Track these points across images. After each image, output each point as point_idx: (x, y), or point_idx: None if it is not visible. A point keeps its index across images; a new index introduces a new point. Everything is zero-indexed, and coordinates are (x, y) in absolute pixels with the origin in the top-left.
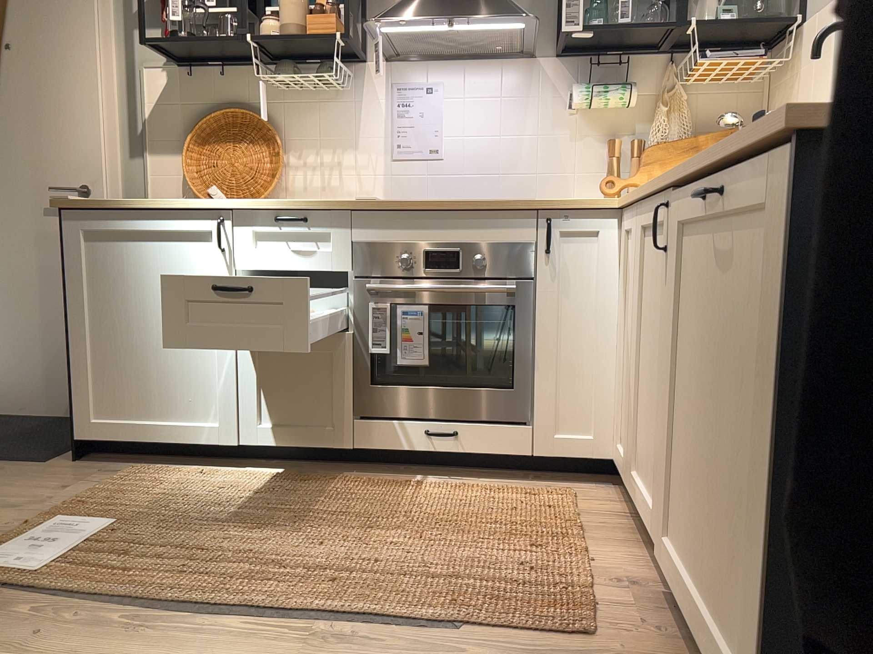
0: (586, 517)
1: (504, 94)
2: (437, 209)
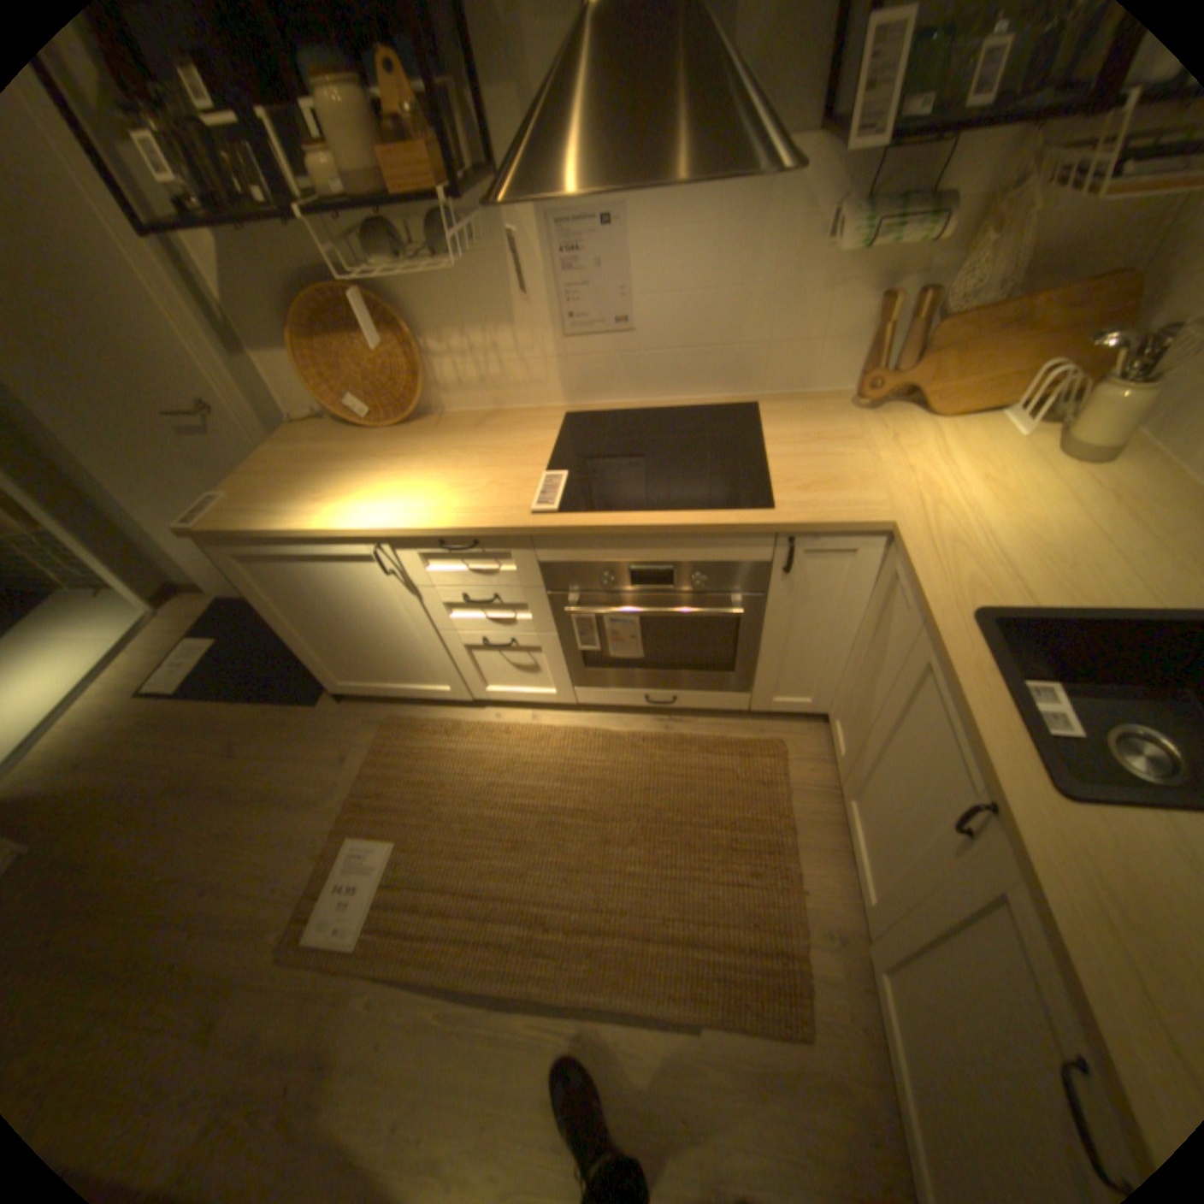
0: (795, 798)
1: (728, 213)
2: (640, 531)
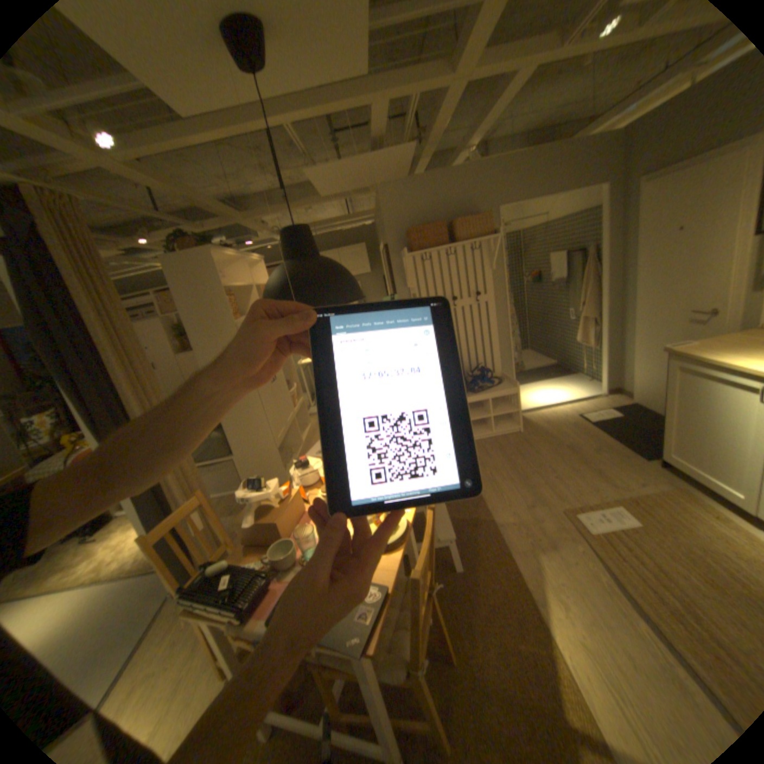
0: None
1: None
2: None
